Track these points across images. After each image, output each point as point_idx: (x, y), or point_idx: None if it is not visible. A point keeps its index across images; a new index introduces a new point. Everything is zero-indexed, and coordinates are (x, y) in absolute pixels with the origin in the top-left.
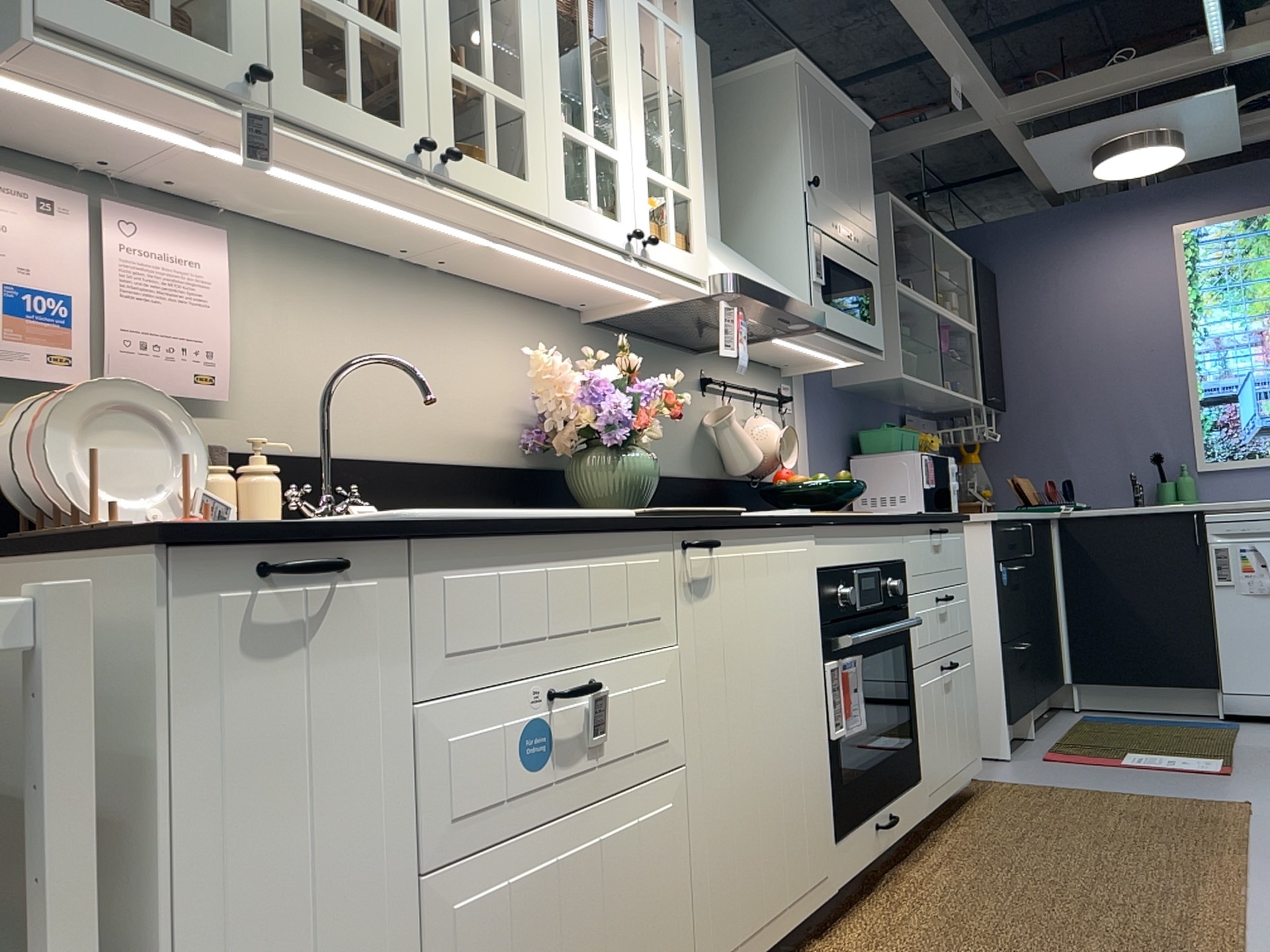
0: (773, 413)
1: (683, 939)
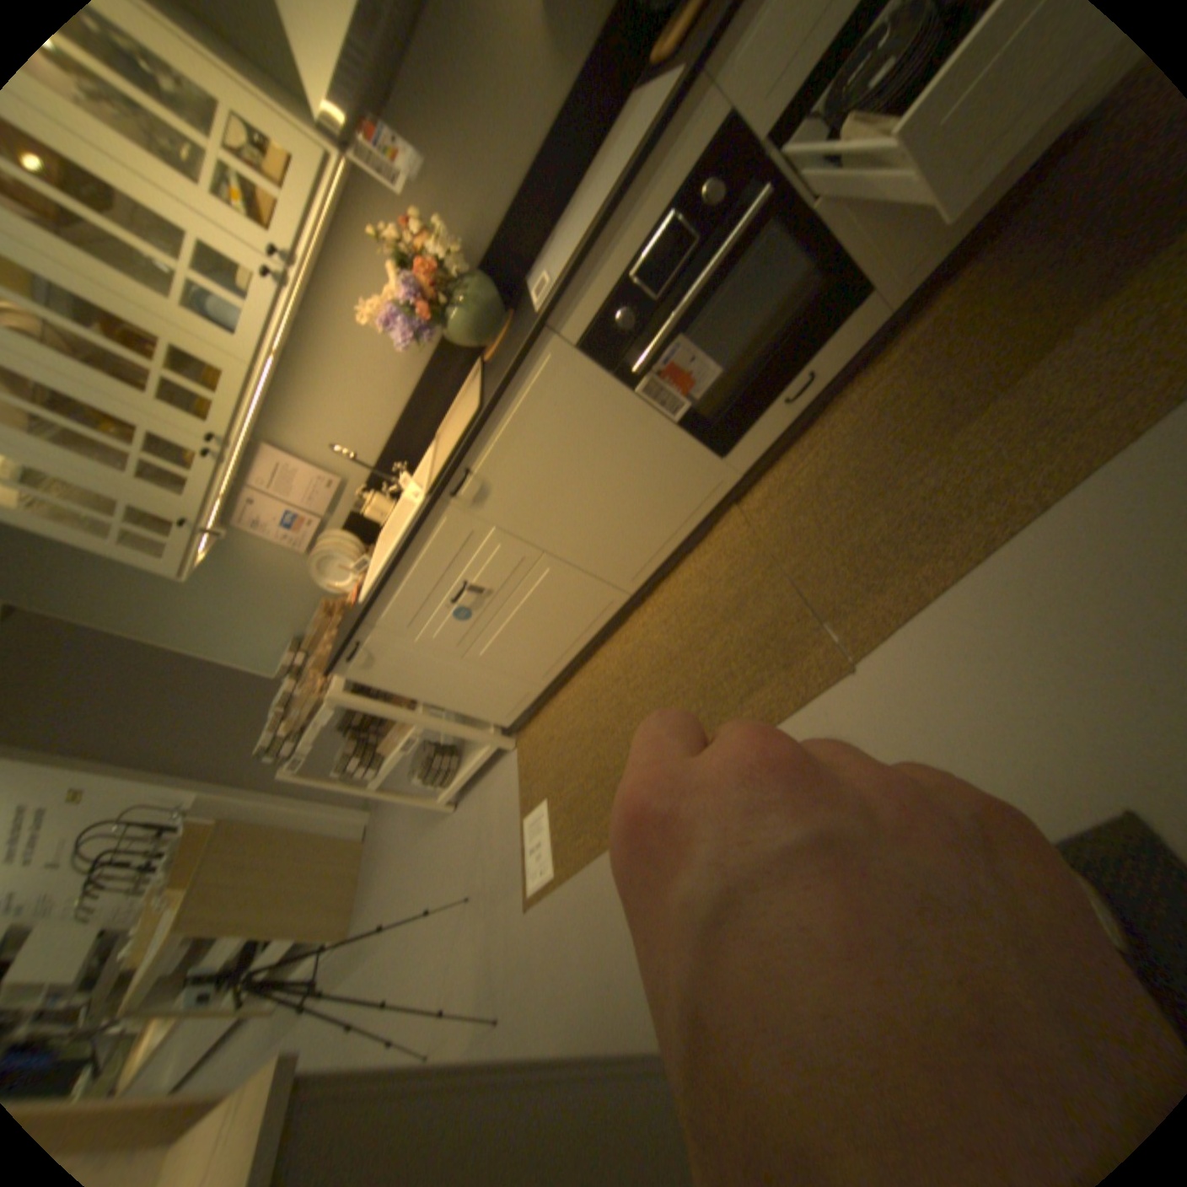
0: None
1: (602, 587)
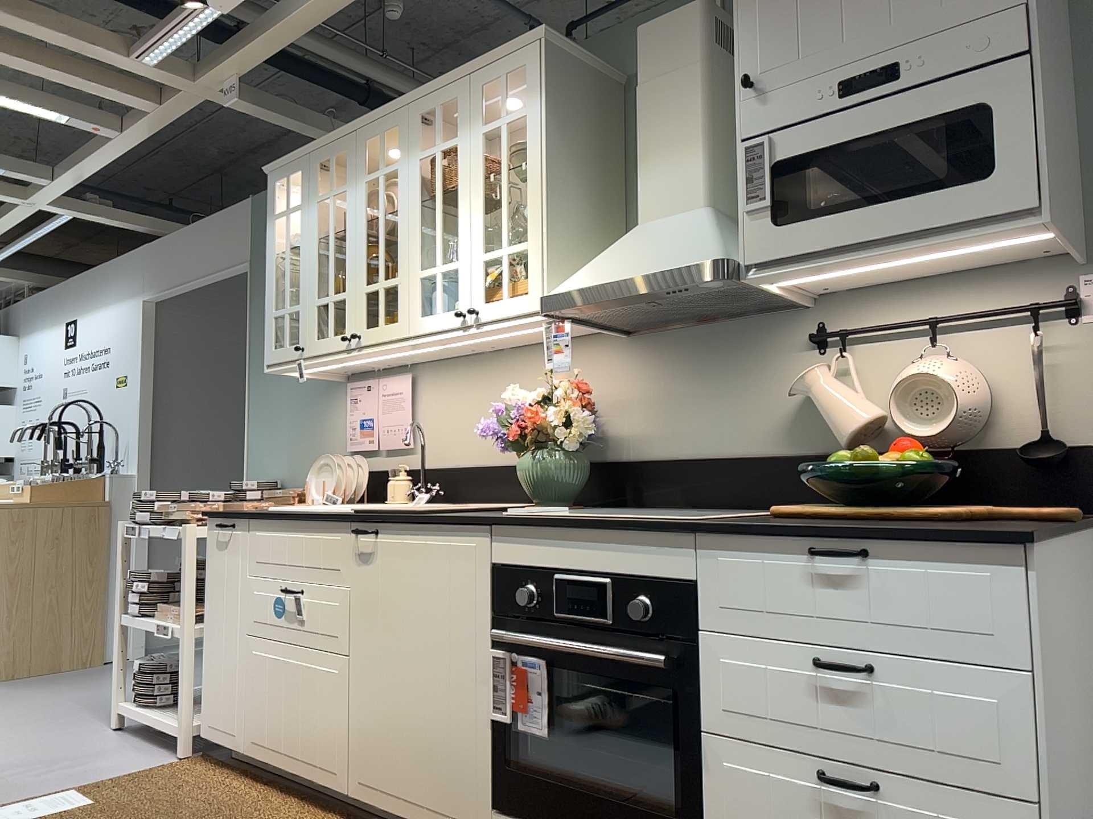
0: (1019, 336)
1: (339, 748)
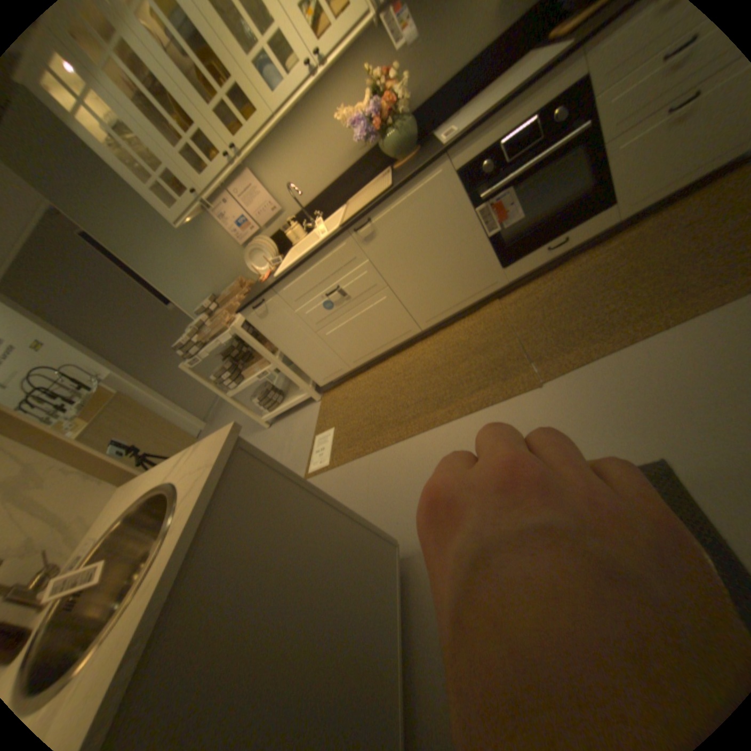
0: None
1: (408, 320)
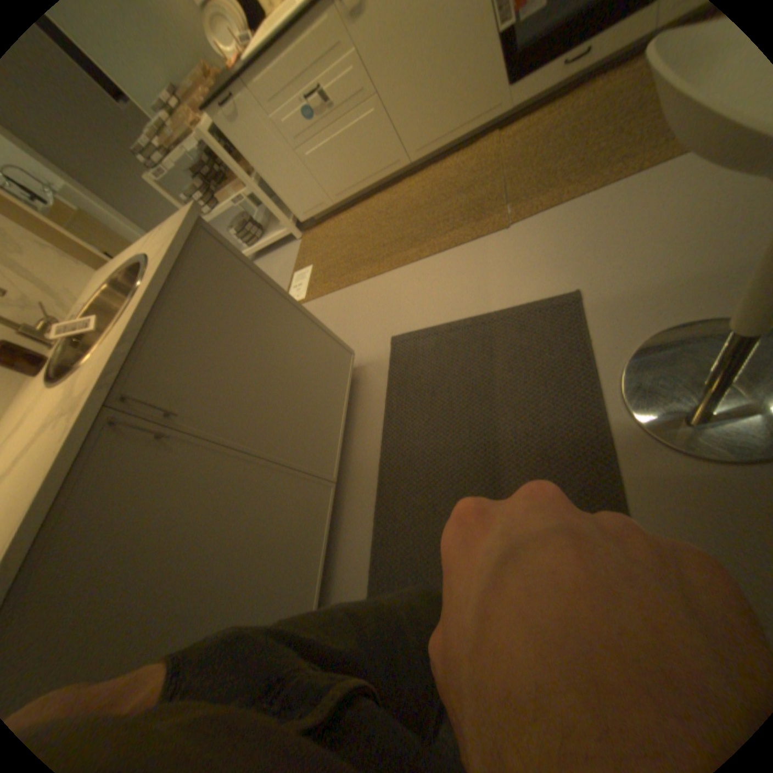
0: None
1: (396, 145)
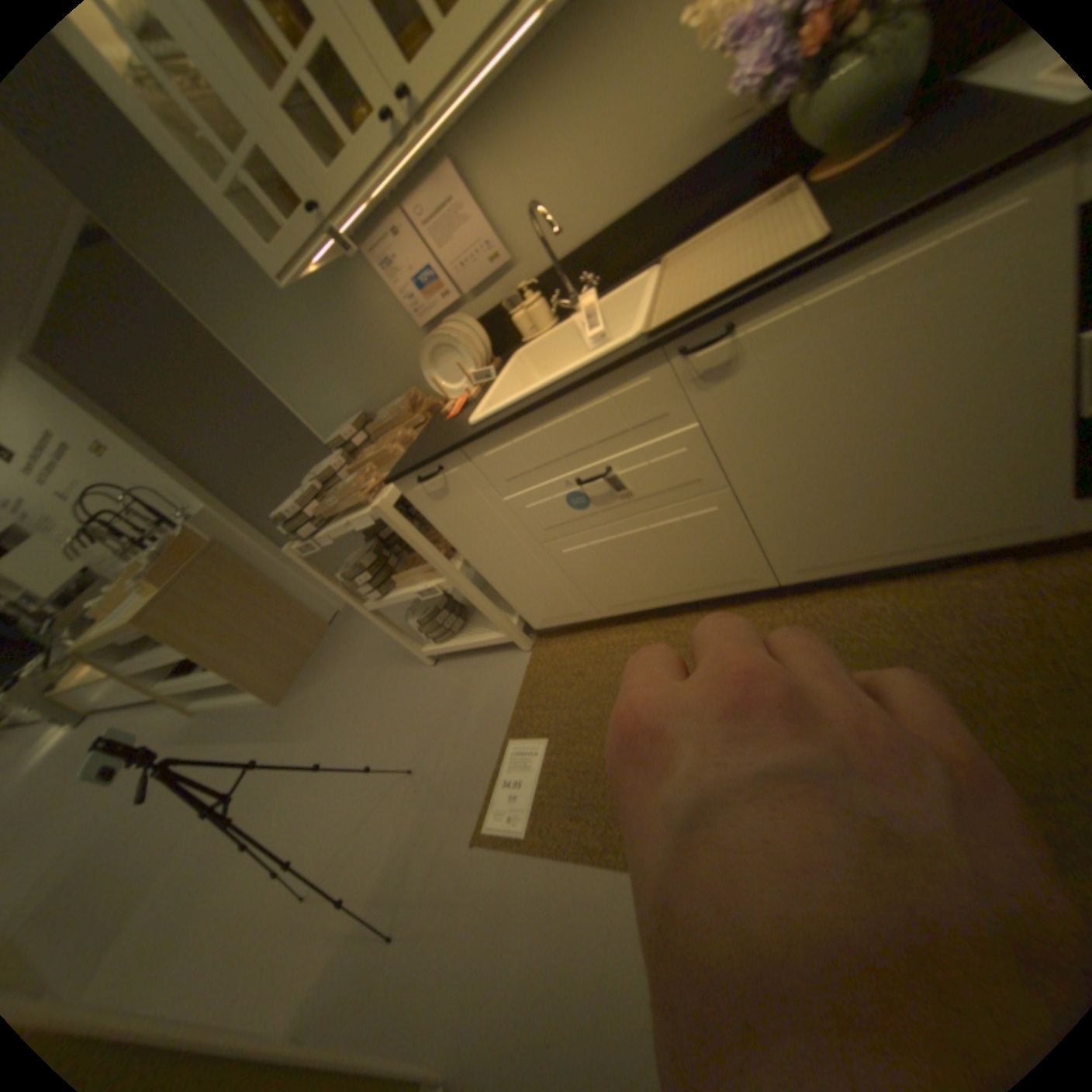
0: None
1: (754, 561)
